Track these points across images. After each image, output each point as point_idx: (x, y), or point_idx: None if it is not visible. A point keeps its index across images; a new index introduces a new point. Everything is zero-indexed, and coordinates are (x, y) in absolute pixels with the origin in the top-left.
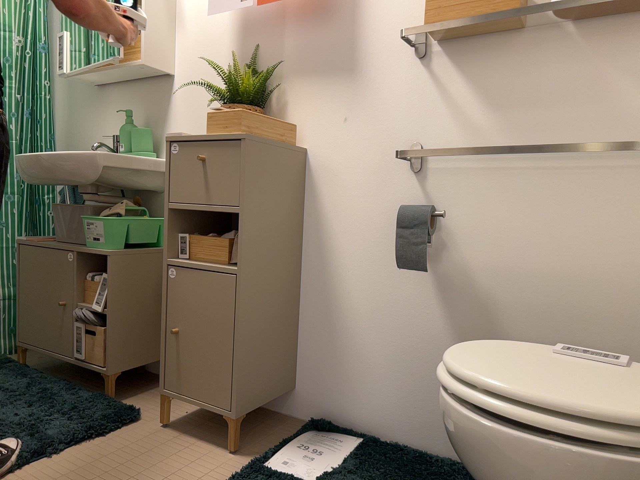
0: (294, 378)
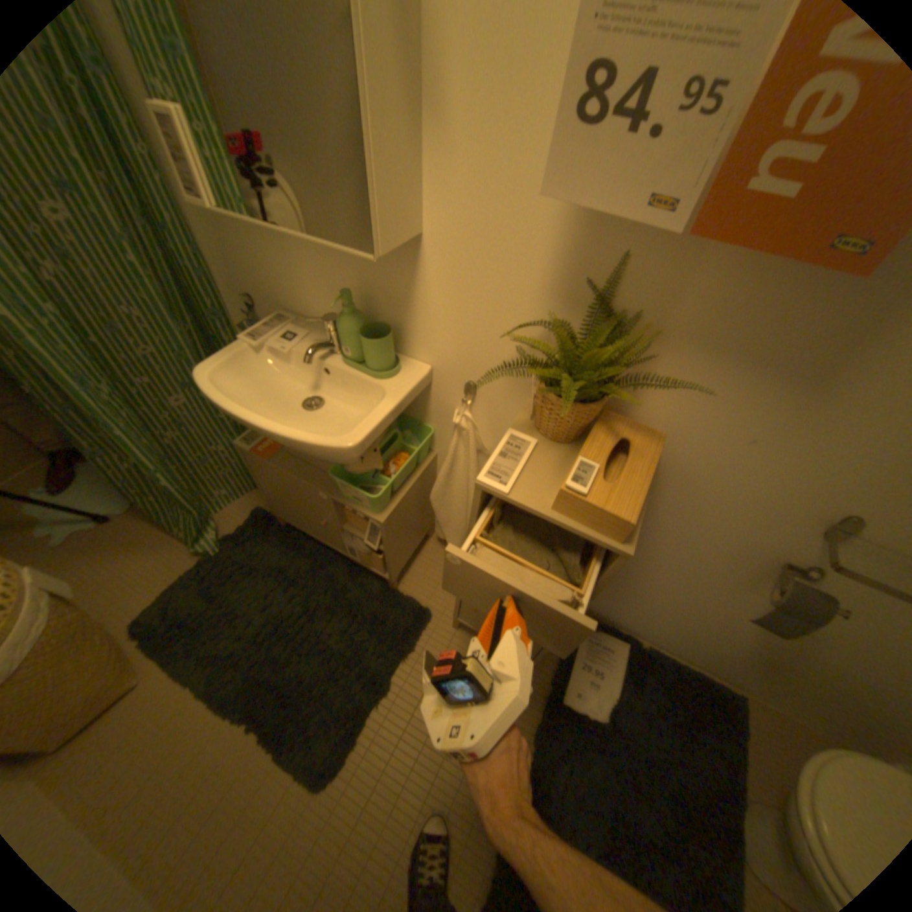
0: None
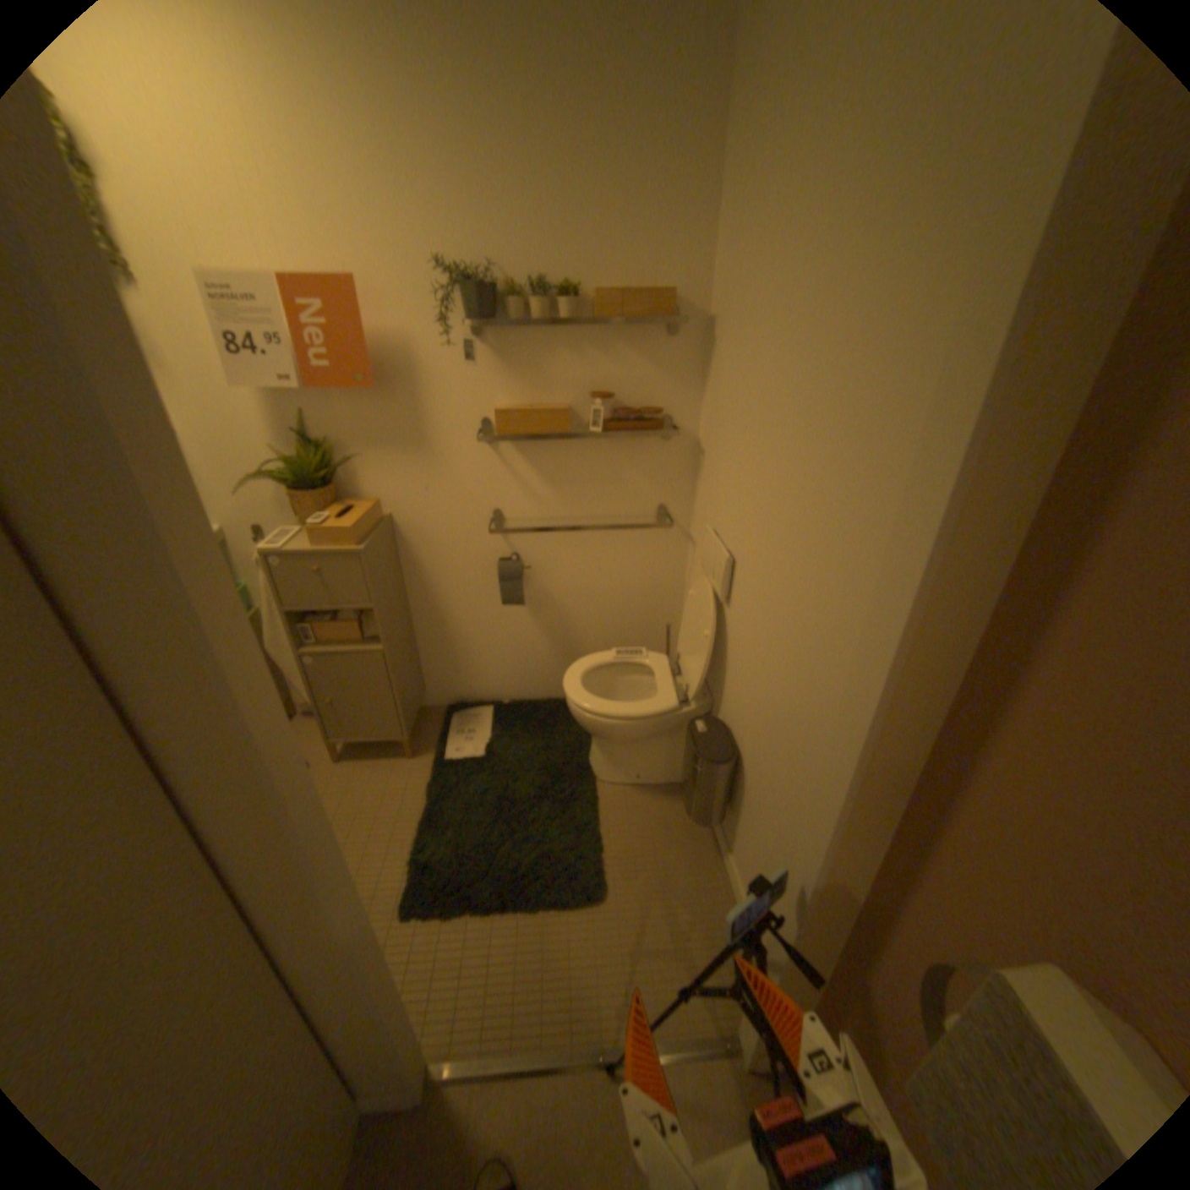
0: (425, 685)
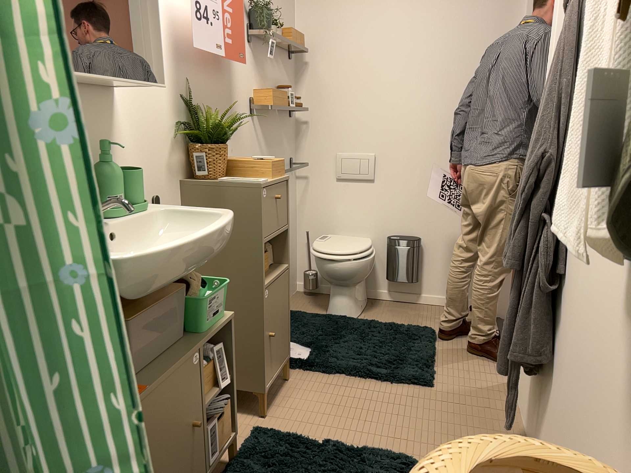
0: None
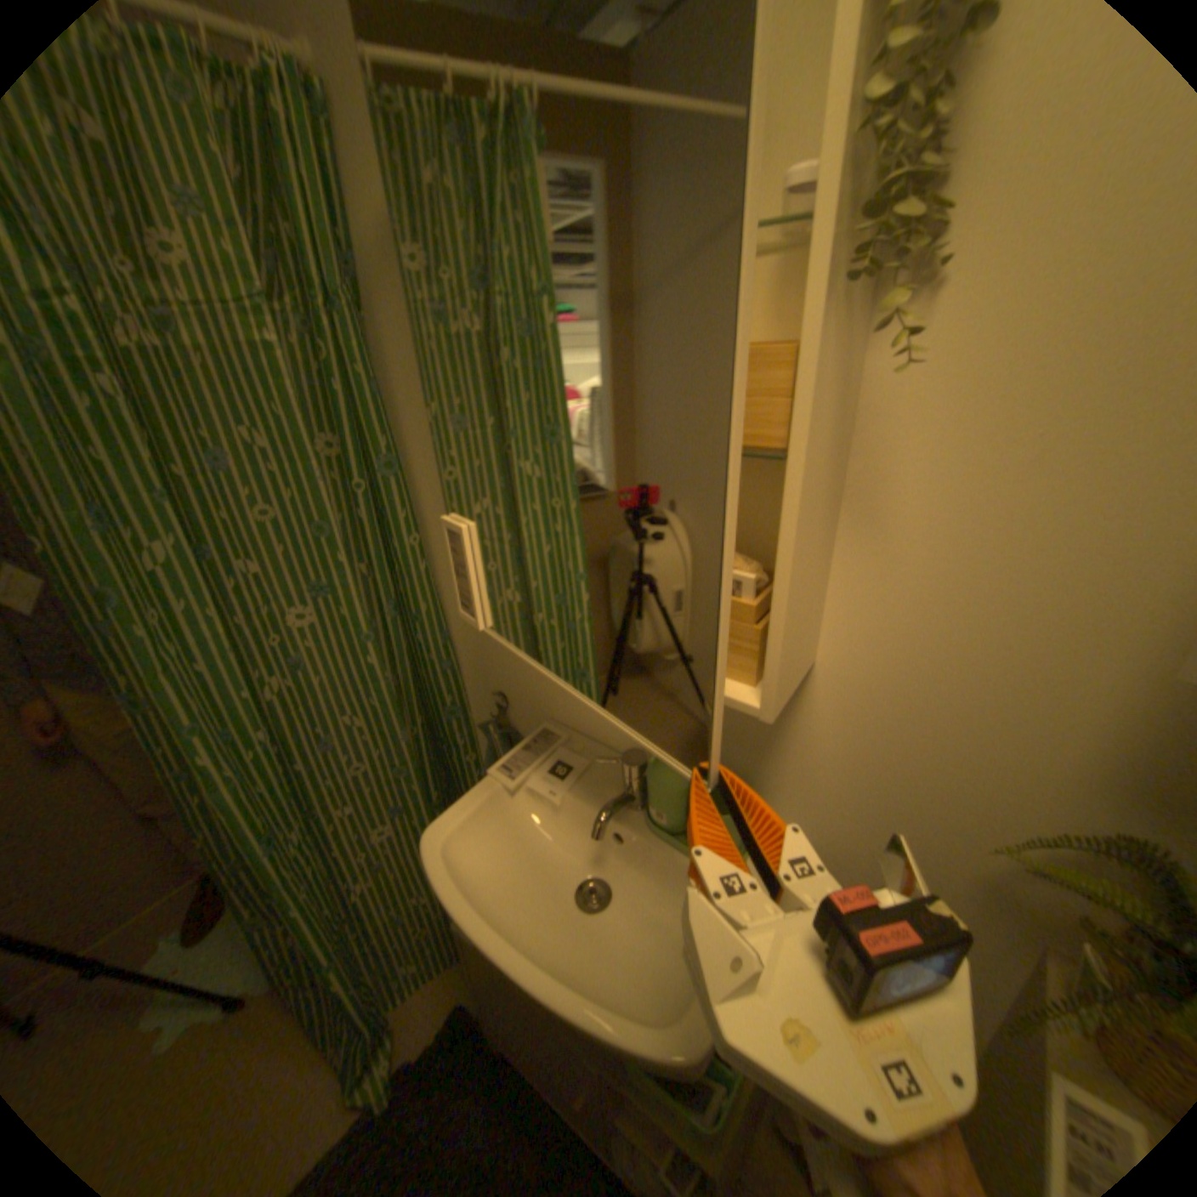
0: None
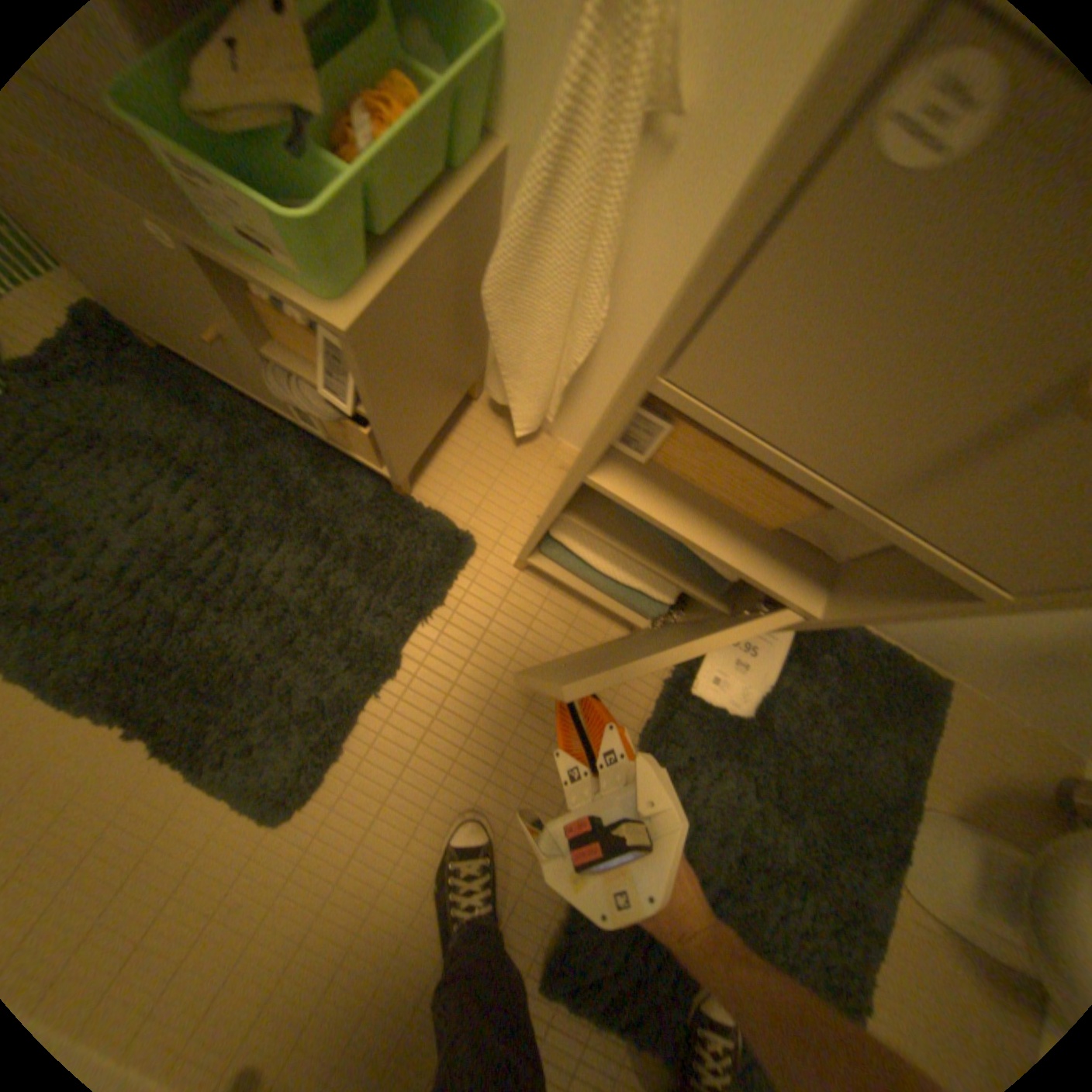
0: None
